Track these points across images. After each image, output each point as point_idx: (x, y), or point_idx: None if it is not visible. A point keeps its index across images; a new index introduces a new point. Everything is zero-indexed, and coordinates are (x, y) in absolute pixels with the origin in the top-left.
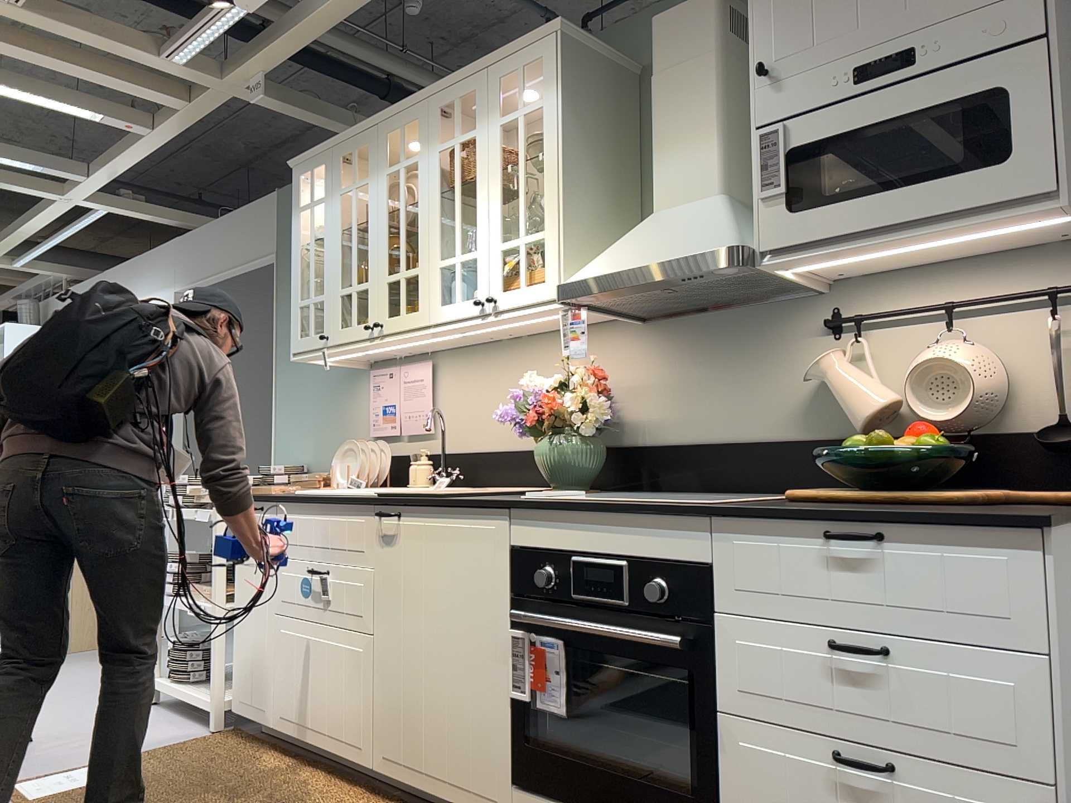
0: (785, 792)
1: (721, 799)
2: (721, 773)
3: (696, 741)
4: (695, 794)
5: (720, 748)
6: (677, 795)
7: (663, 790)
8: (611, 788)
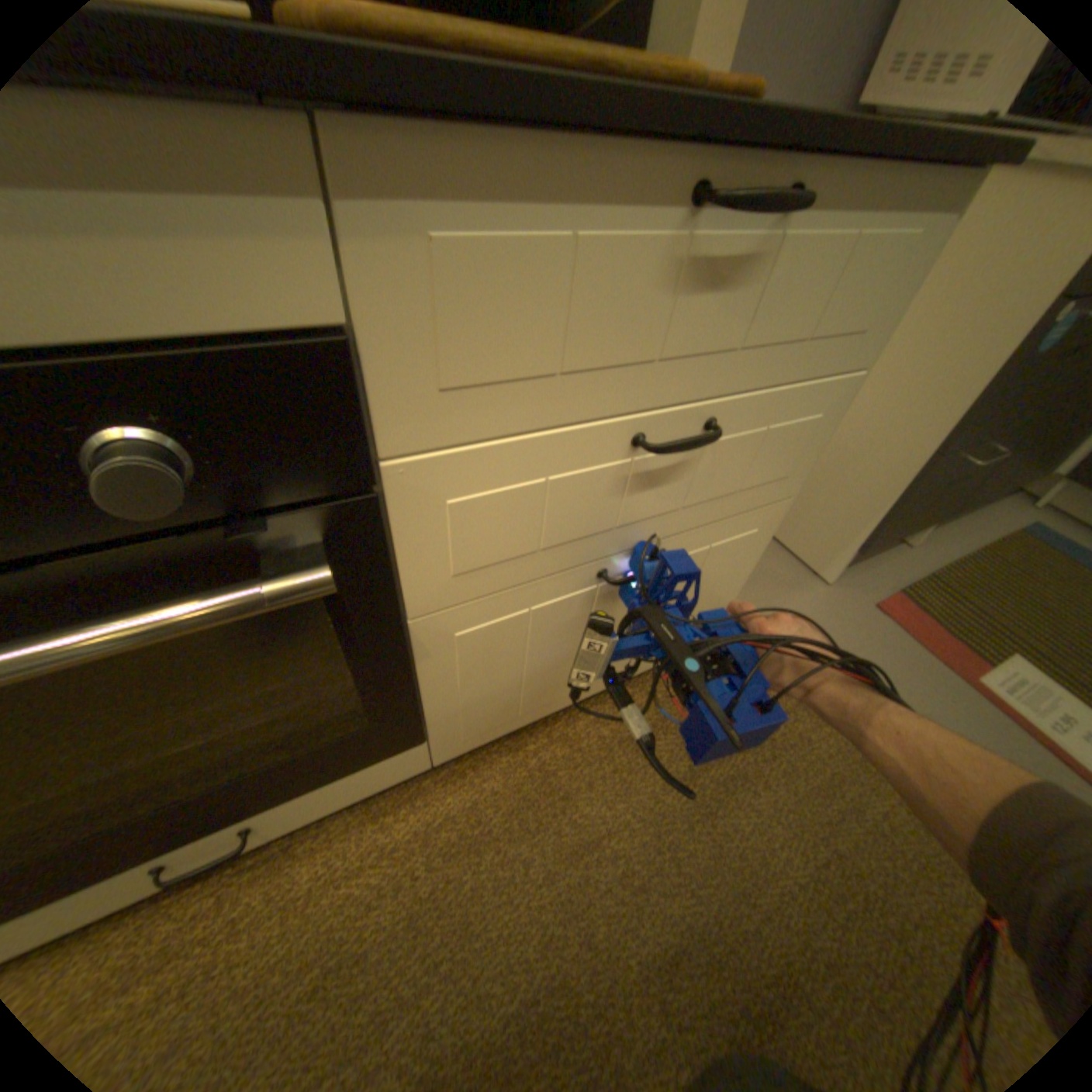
0: (521, 638)
1: (420, 695)
2: (416, 674)
3: (359, 668)
4: (371, 716)
5: (413, 651)
6: (337, 735)
7: (307, 748)
8: (180, 811)
